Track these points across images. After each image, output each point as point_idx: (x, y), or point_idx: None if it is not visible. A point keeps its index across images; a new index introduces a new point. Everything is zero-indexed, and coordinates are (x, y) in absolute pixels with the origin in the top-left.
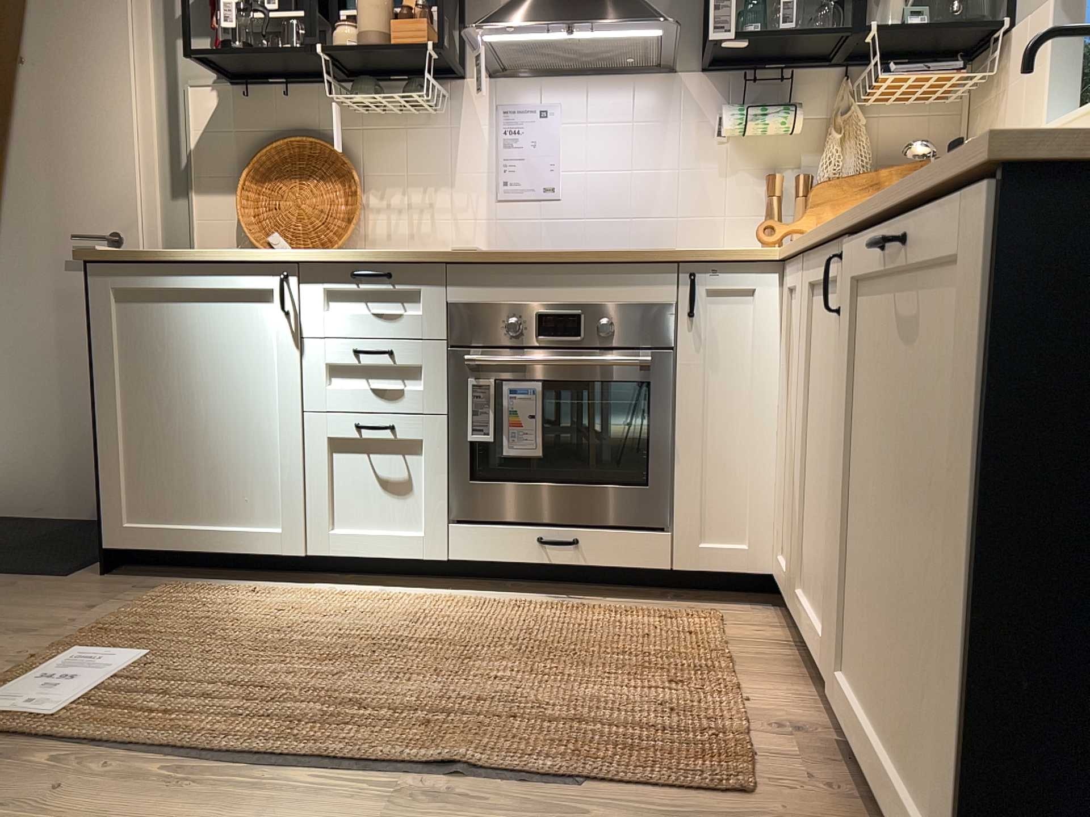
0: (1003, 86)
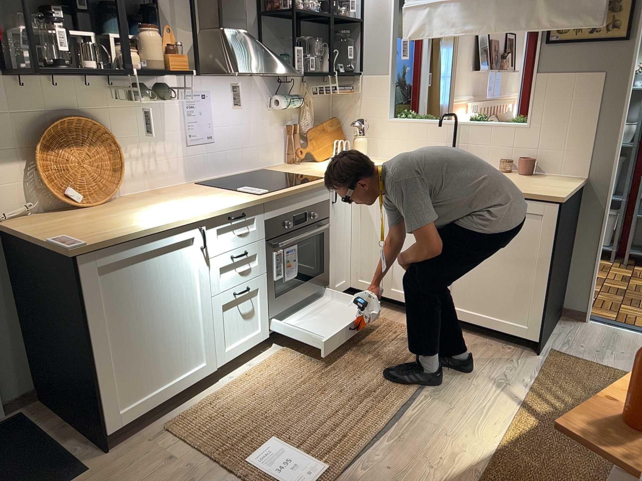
0: (361, 95)
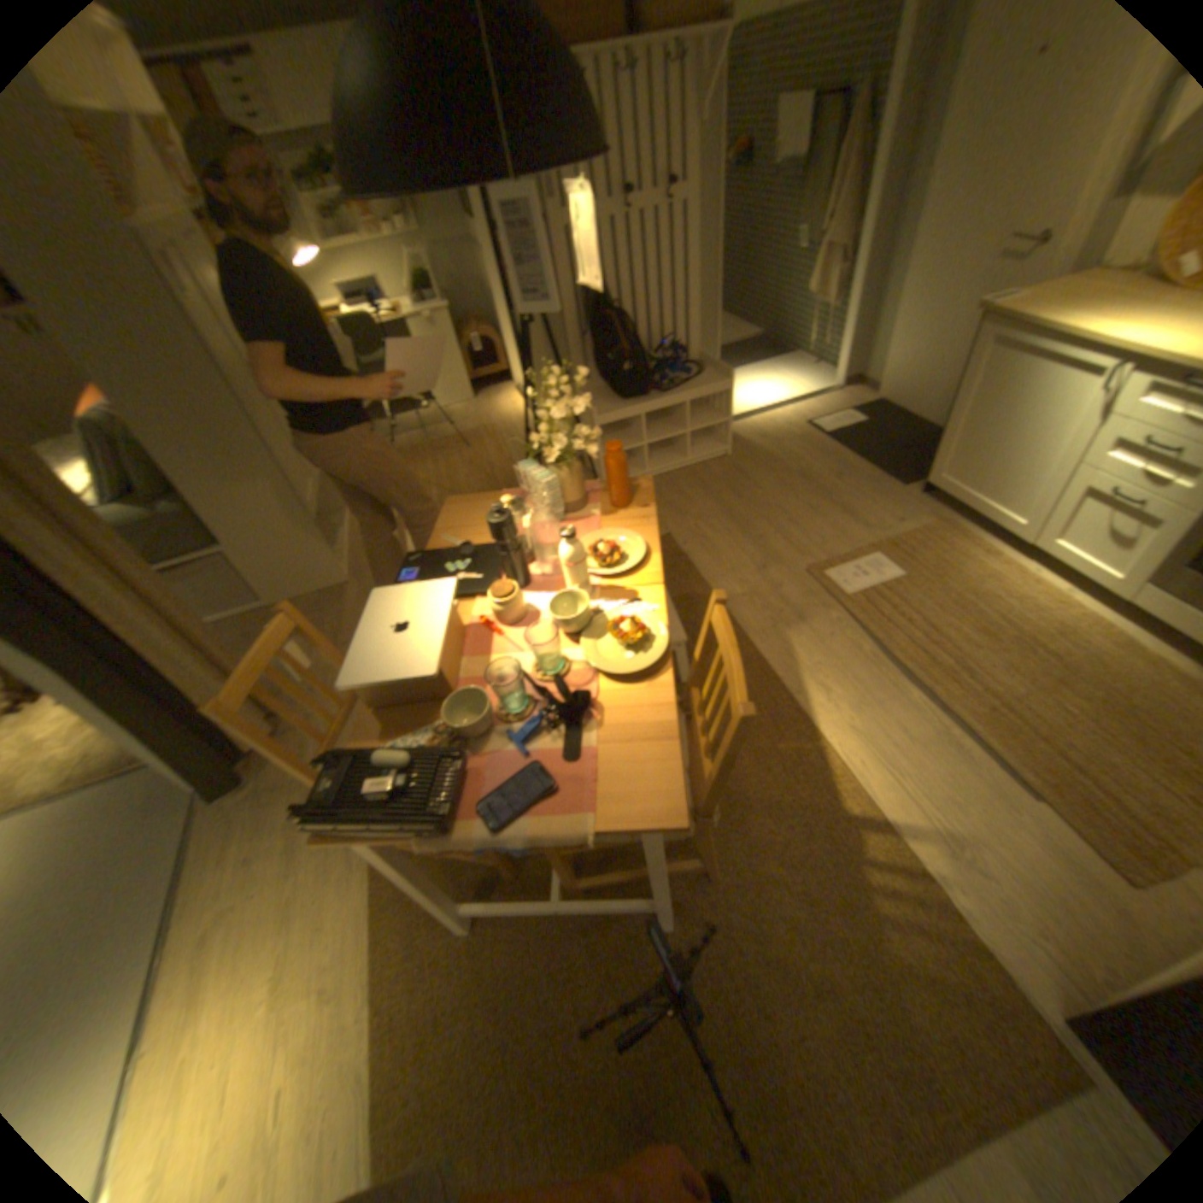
0: None
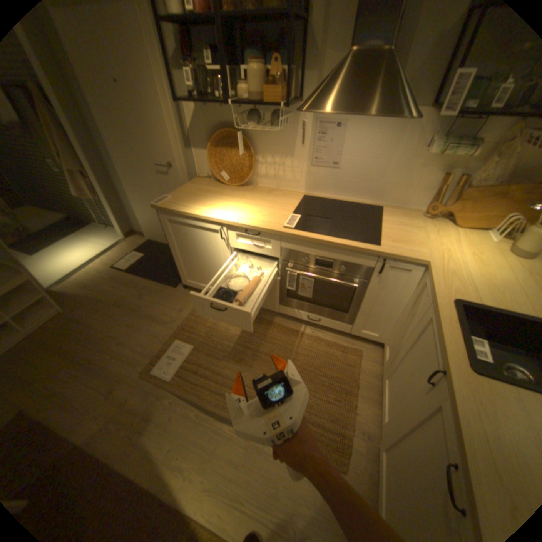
0: None
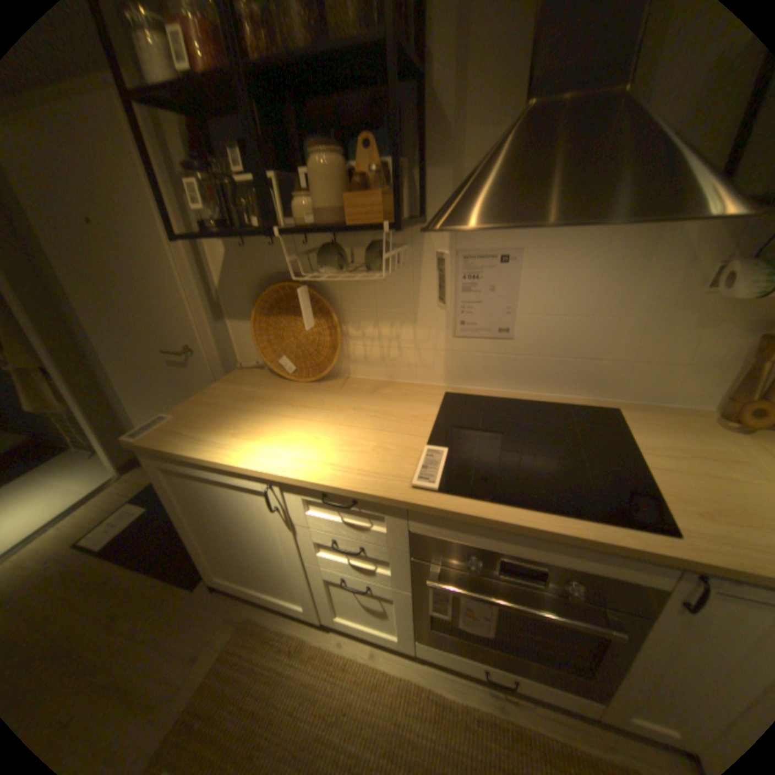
0: None
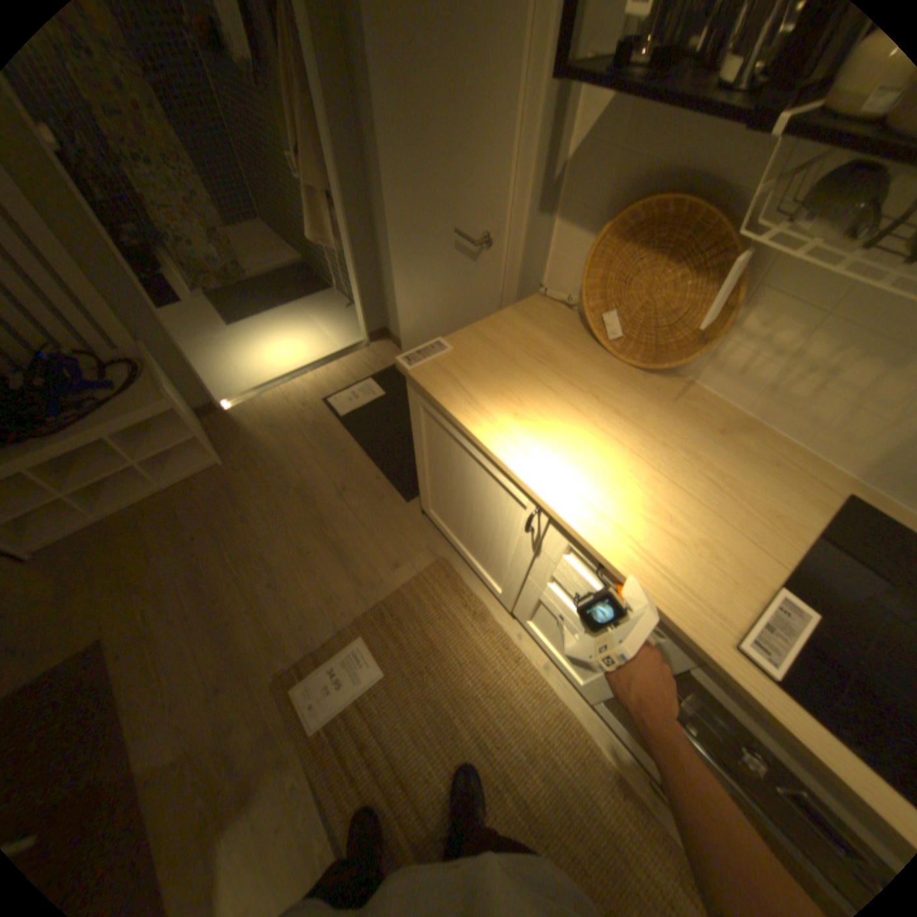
0: None
